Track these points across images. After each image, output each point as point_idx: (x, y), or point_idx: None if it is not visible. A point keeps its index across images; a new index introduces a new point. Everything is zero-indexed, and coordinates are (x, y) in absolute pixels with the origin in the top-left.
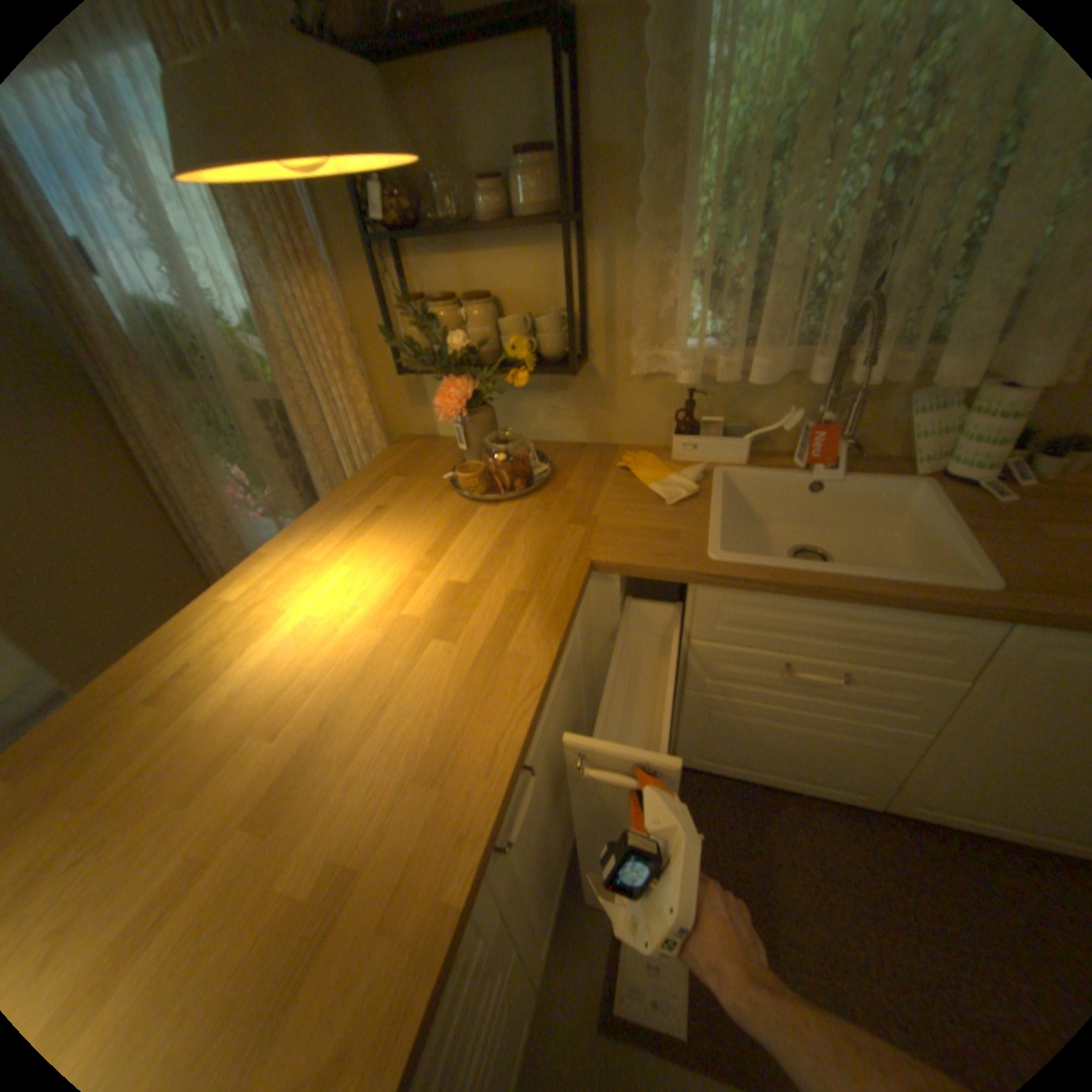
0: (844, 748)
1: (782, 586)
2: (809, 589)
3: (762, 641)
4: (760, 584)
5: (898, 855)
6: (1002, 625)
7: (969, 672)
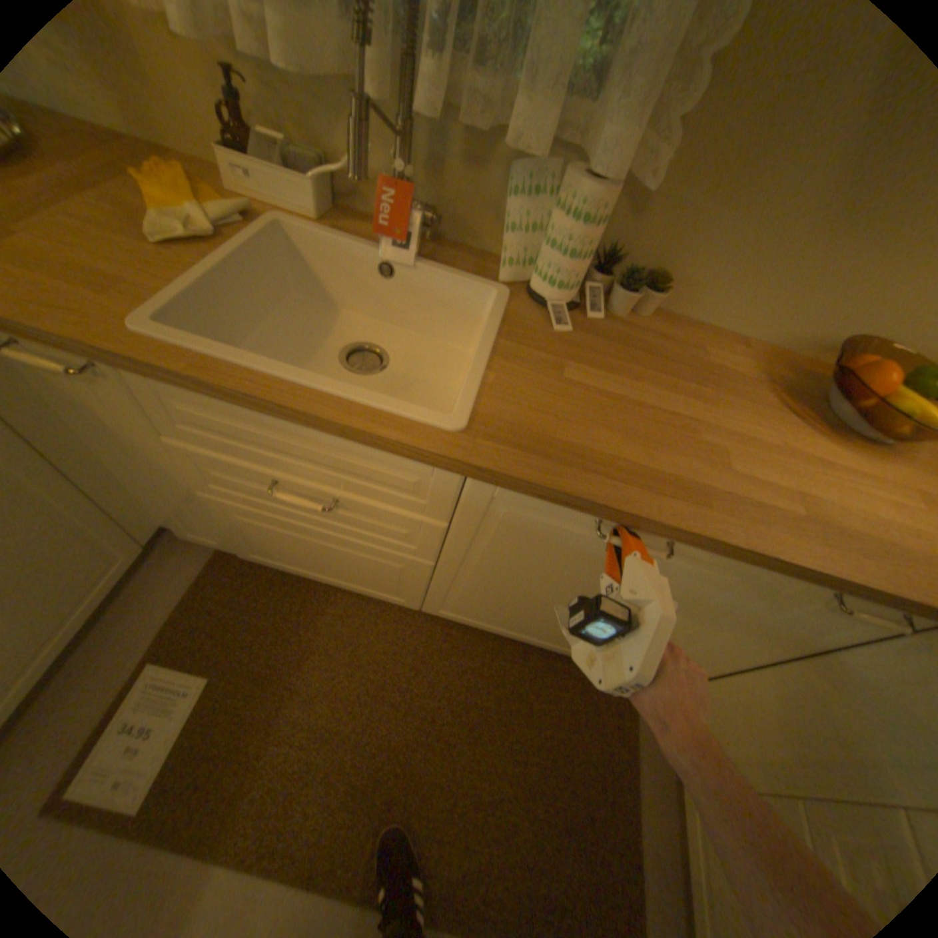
0: (366, 563)
1: (199, 385)
2: (231, 395)
3: (234, 451)
4: (170, 377)
5: (424, 644)
6: (453, 473)
7: (441, 514)
